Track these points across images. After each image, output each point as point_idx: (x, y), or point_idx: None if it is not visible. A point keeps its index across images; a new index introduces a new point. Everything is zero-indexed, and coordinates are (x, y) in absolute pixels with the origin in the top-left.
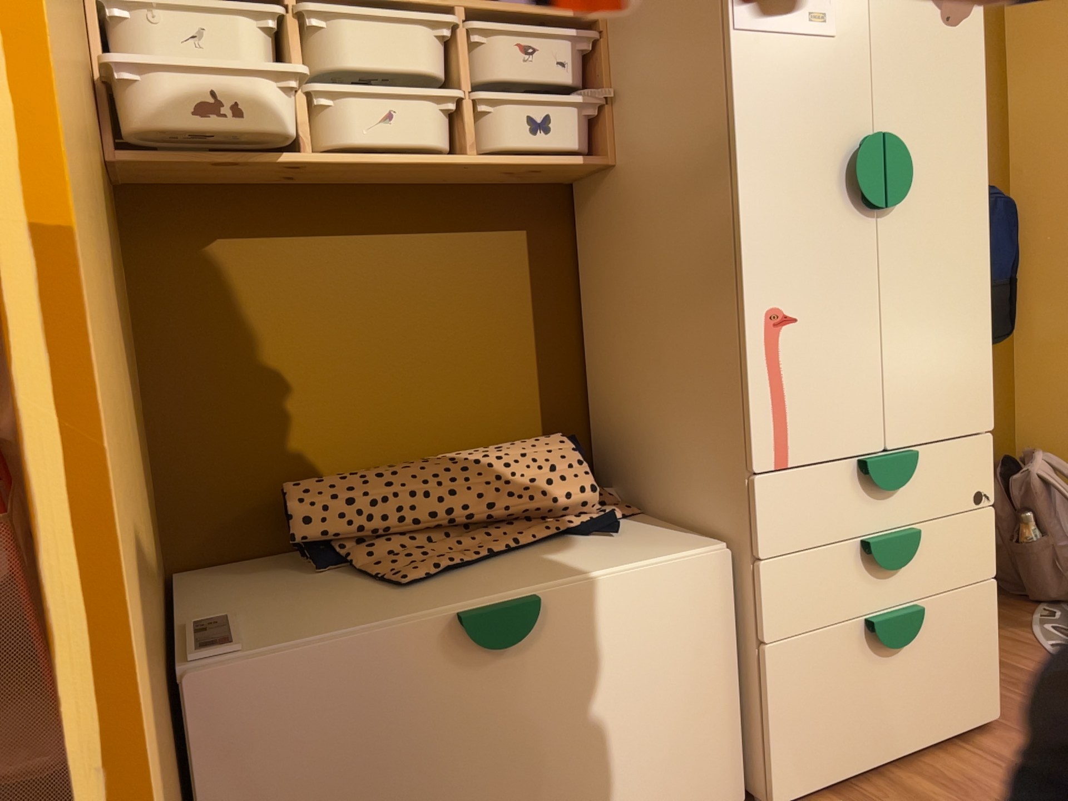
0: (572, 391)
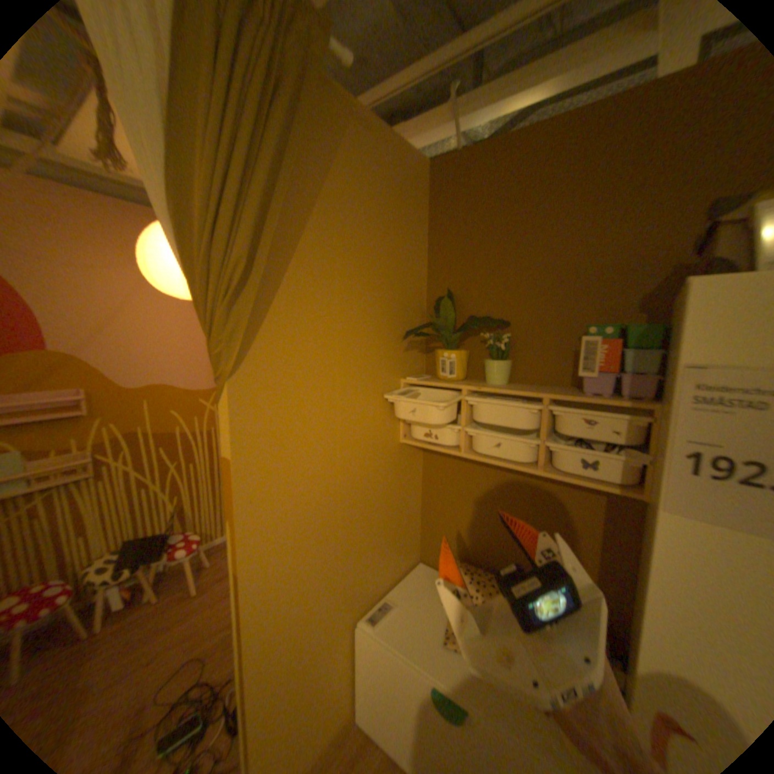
0: (622, 597)
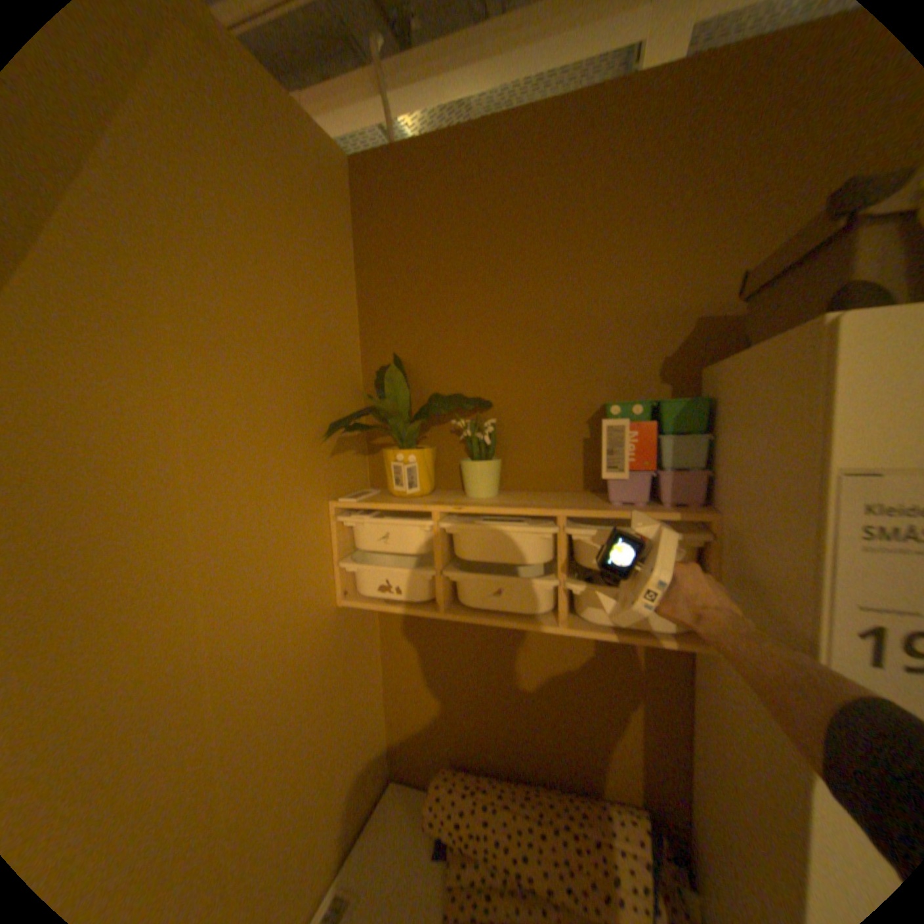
0: (676, 776)
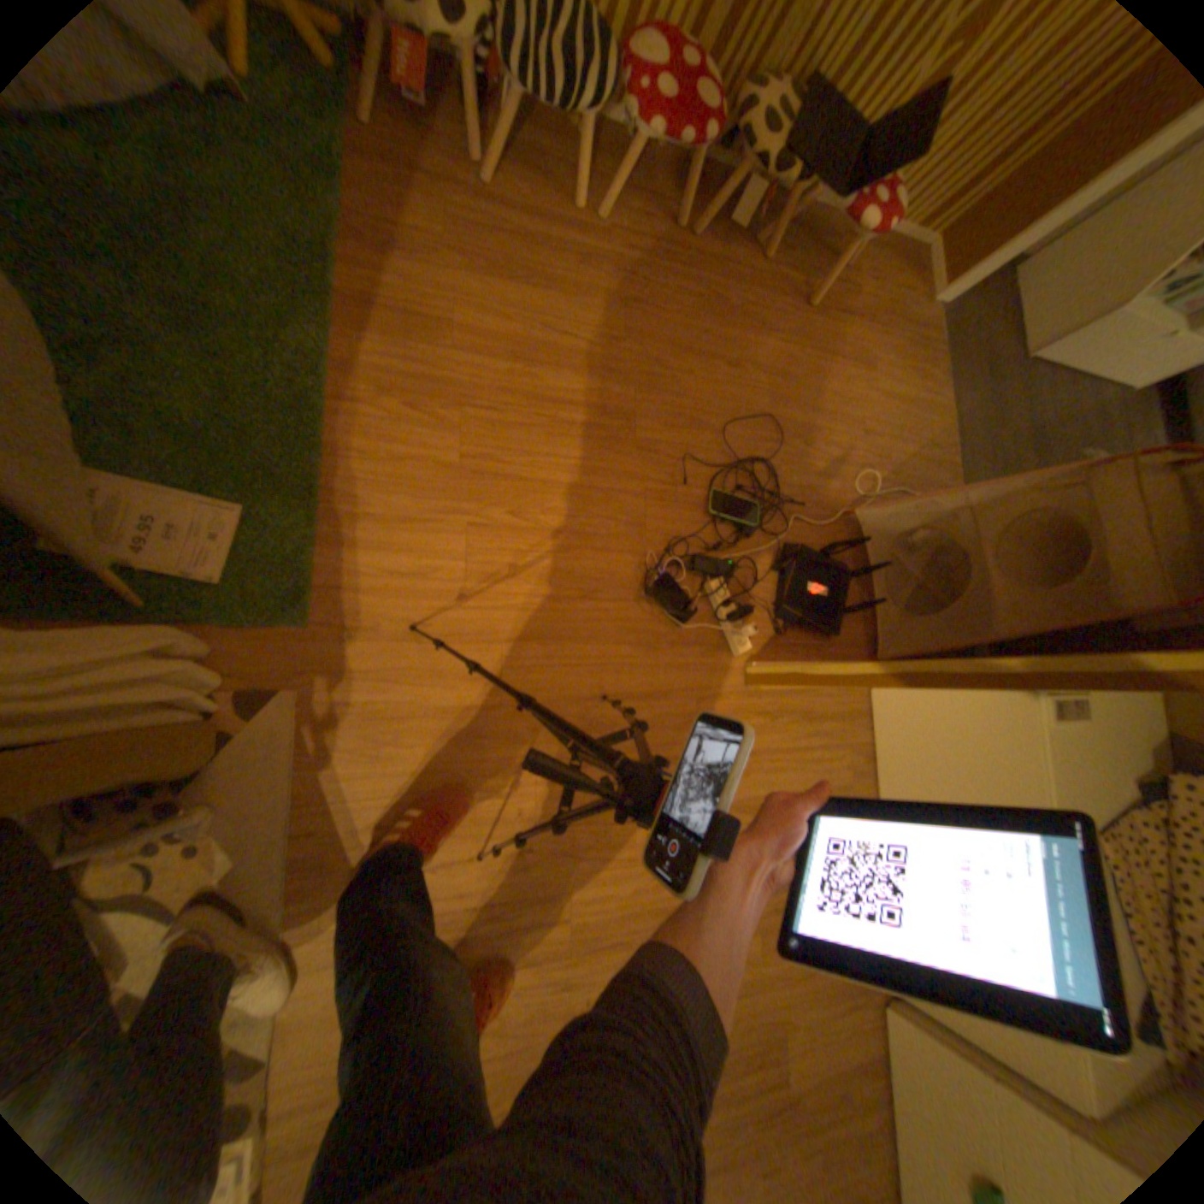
0: None
